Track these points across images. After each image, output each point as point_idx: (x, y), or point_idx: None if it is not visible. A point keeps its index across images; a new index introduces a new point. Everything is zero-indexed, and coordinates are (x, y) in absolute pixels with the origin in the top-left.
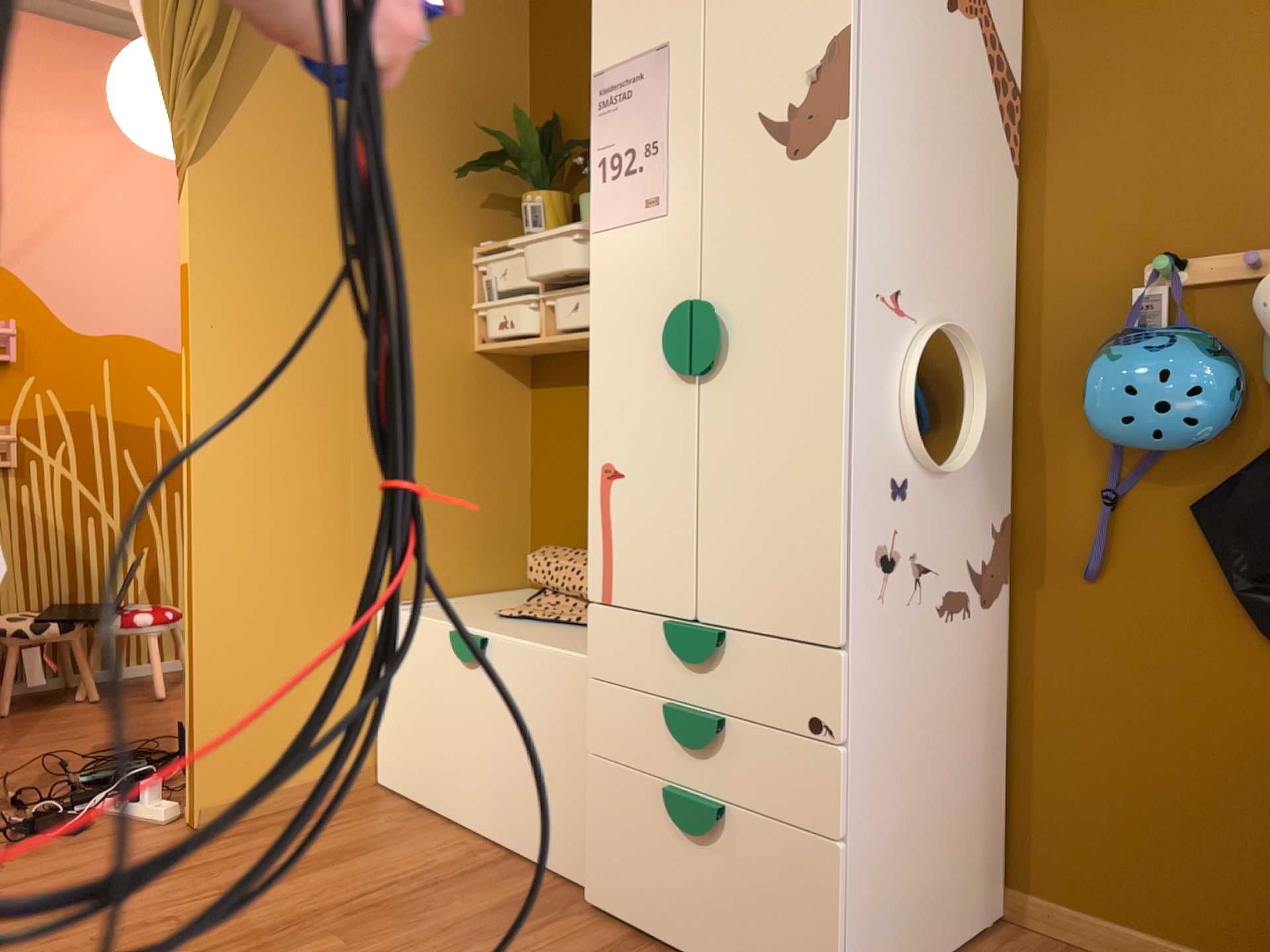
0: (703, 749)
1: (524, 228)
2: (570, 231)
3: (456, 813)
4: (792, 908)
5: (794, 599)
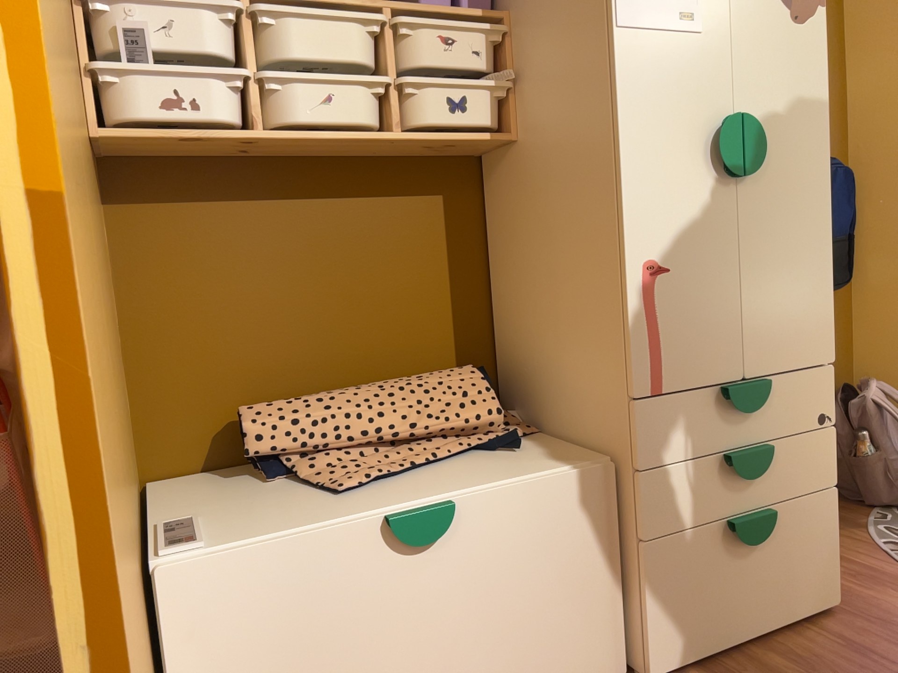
0: (764, 472)
1: None
2: (291, 3)
3: None
4: (814, 545)
5: (809, 338)
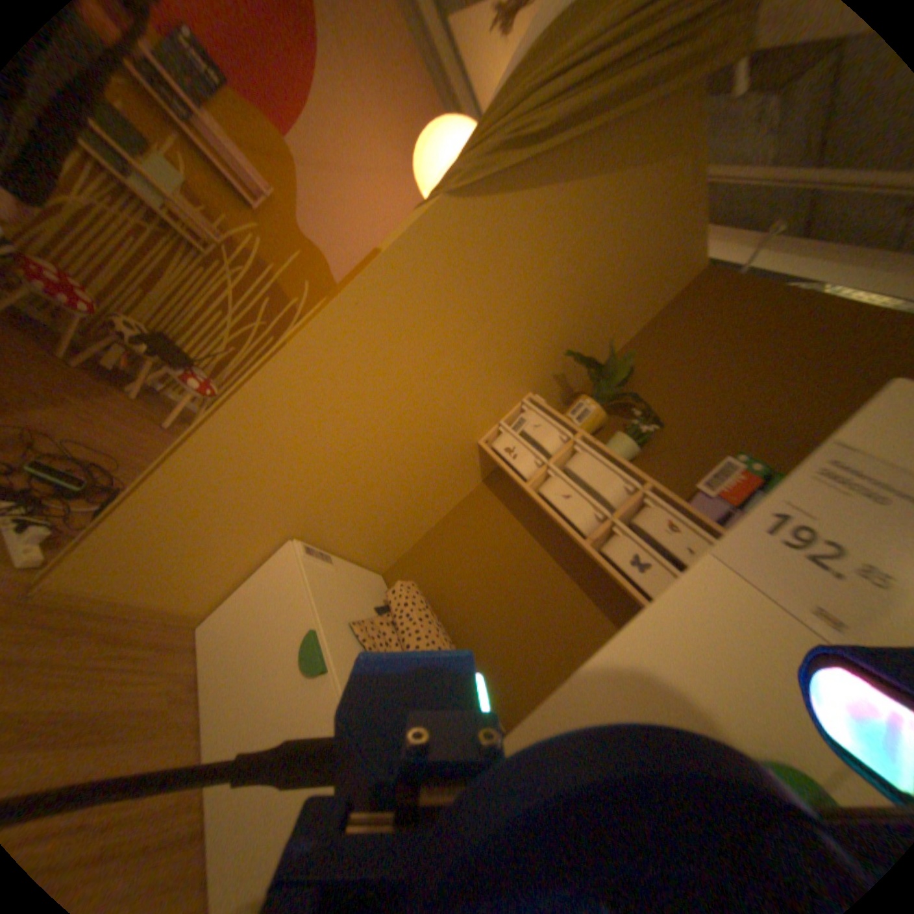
0: None
1: (569, 416)
2: (601, 453)
3: (207, 739)
4: None
5: None
